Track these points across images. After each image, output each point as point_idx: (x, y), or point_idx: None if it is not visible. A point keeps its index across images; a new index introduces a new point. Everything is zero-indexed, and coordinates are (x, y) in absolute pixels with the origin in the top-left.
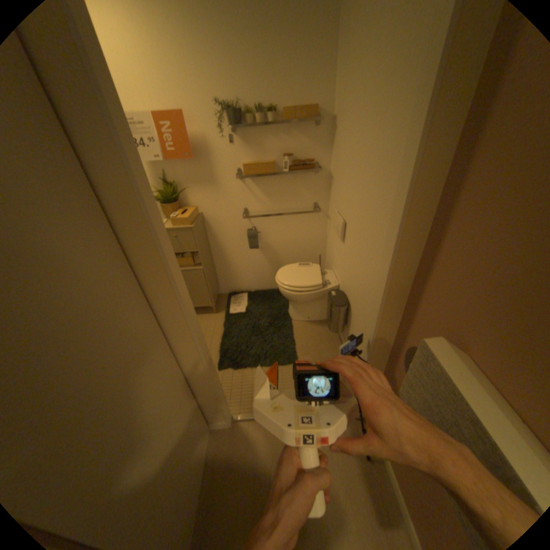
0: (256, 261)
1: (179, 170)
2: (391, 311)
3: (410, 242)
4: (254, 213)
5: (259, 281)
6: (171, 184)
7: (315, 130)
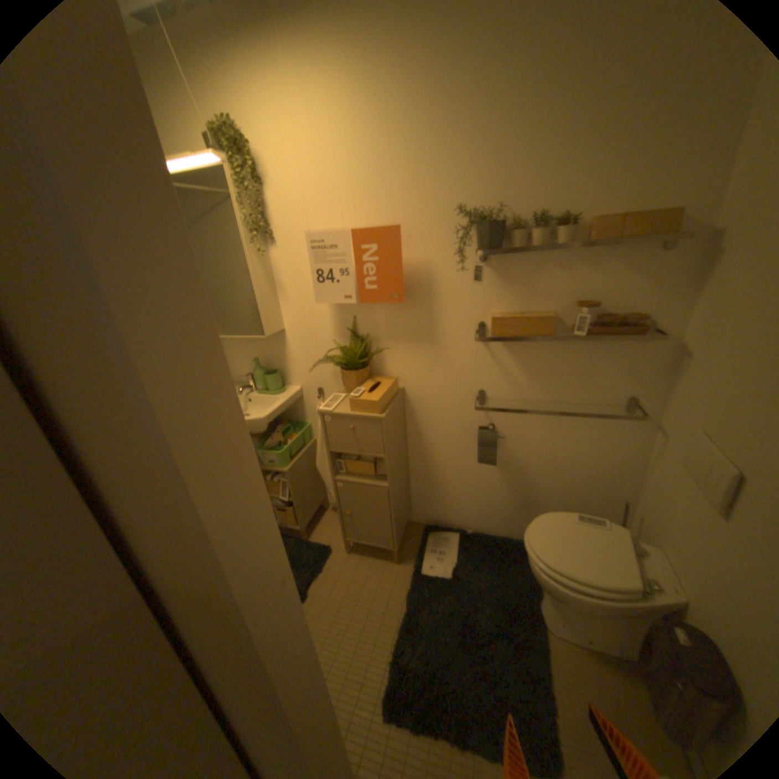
0: (486, 481)
1: (378, 318)
2: None
3: None
4: (496, 398)
5: (484, 517)
6: (362, 338)
7: (659, 256)
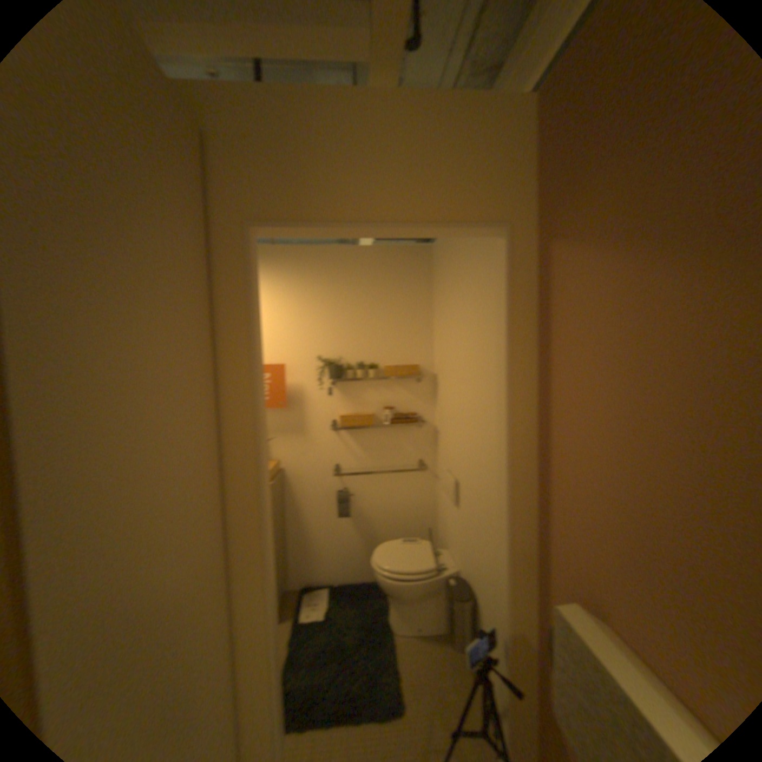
0: (343, 536)
1: None
2: (523, 592)
3: (523, 497)
4: (345, 470)
5: (344, 570)
6: None
7: (415, 386)
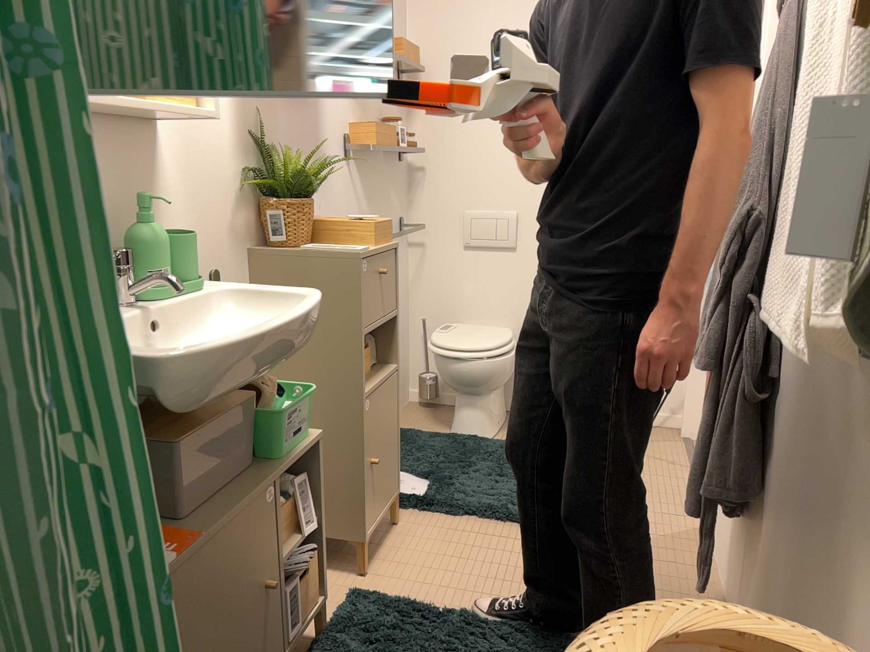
0: None
1: (283, 120)
2: None
3: None
4: None
5: None
6: (270, 154)
7: None
